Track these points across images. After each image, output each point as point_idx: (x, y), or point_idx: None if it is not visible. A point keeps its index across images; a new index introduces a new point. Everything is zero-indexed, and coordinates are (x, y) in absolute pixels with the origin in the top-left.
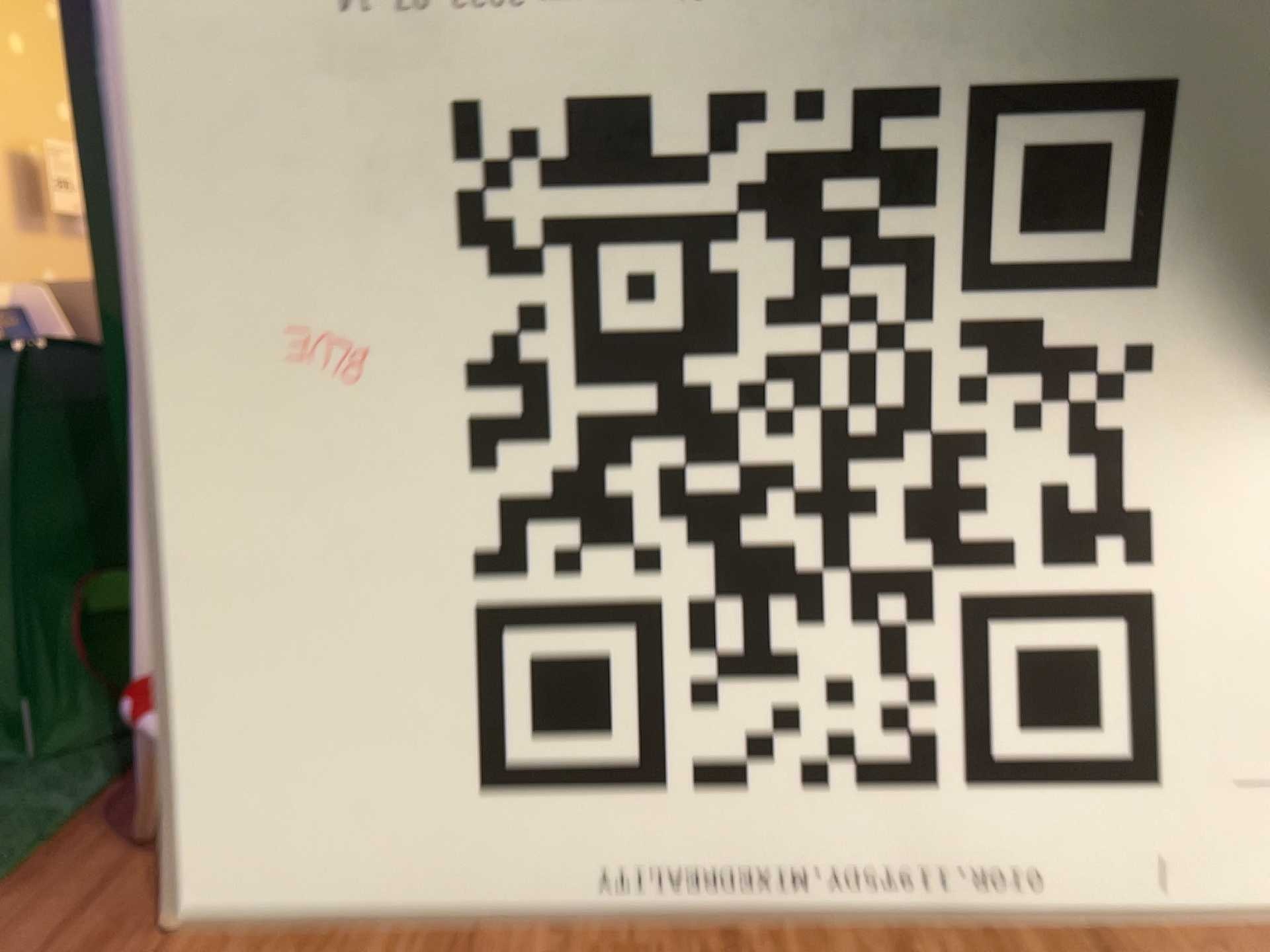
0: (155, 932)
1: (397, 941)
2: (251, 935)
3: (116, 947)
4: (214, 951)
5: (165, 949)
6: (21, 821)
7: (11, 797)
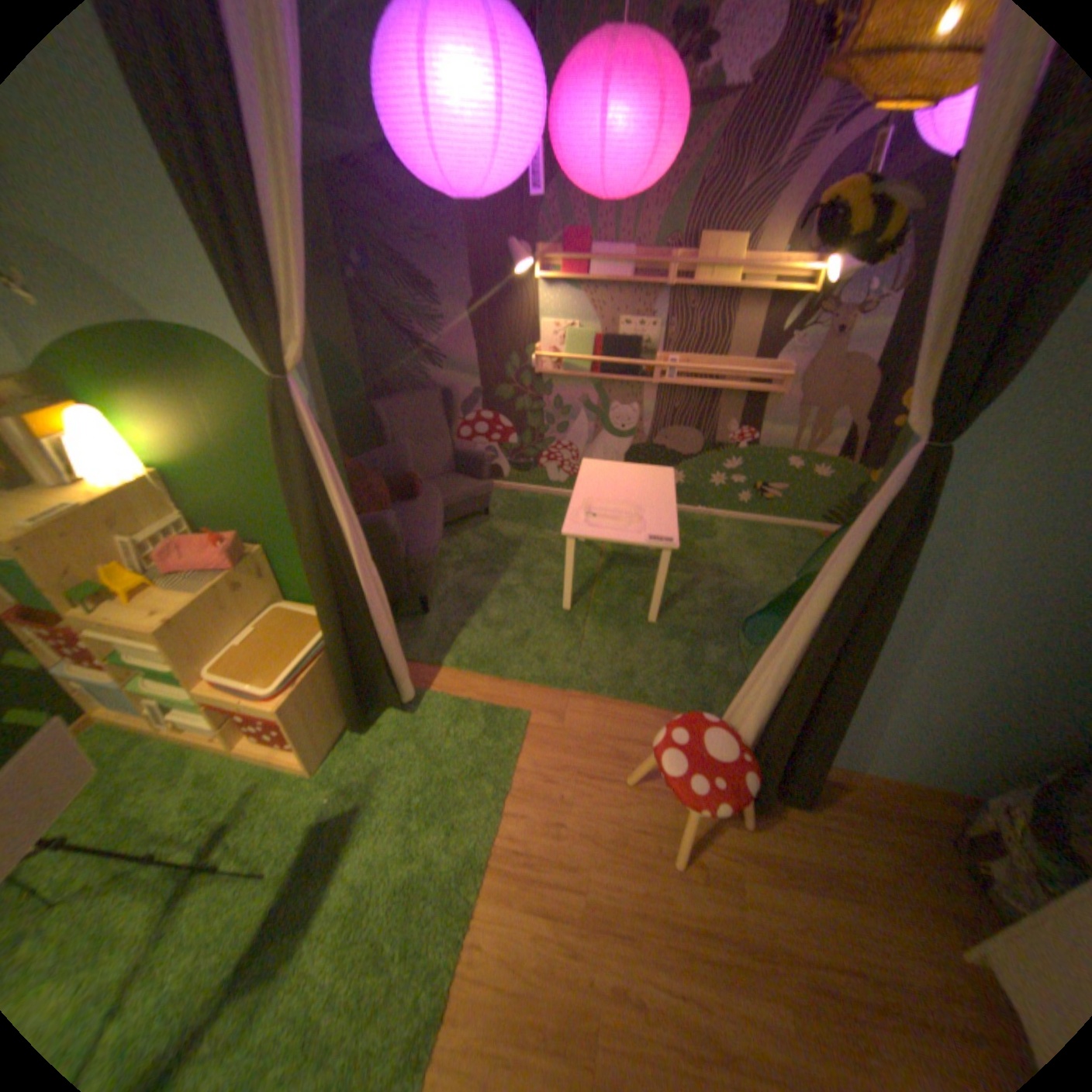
0: (629, 785)
1: (615, 900)
2: (624, 826)
3: (621, 773)
4: (615, 812)
5: (618, 792)
6: (702, 708)
7: (720, 698)
